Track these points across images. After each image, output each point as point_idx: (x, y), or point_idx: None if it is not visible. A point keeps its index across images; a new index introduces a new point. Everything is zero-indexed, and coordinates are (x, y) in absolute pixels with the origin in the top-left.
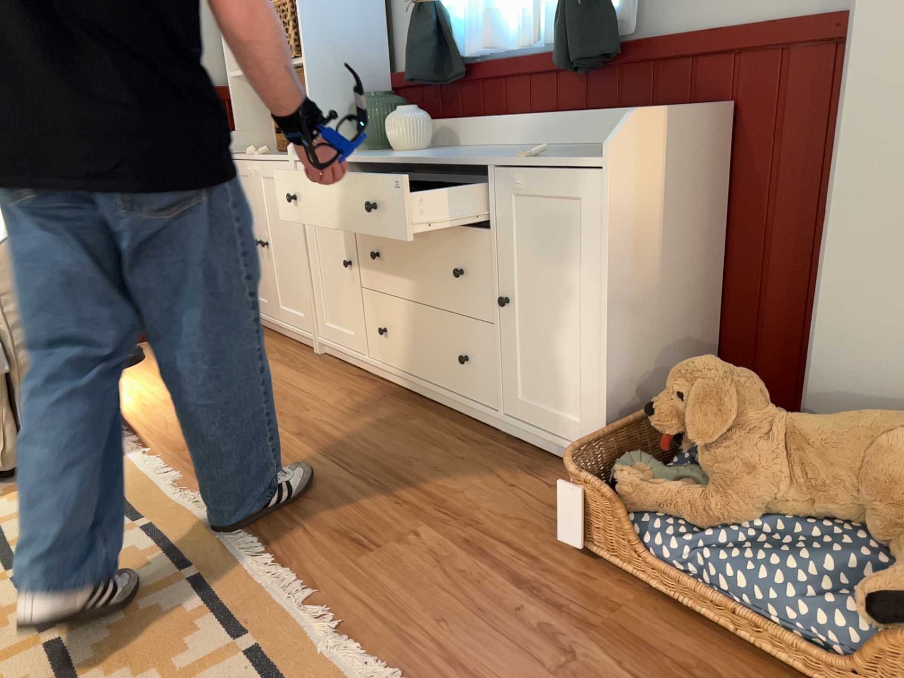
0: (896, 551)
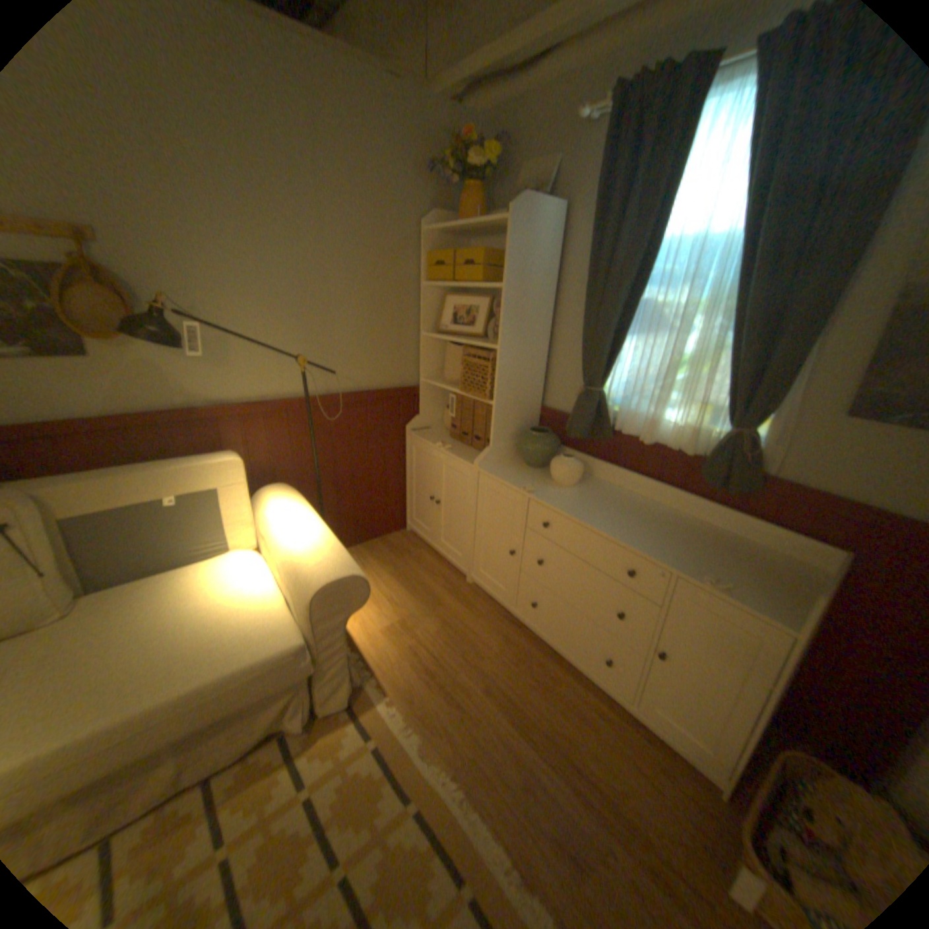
0: None
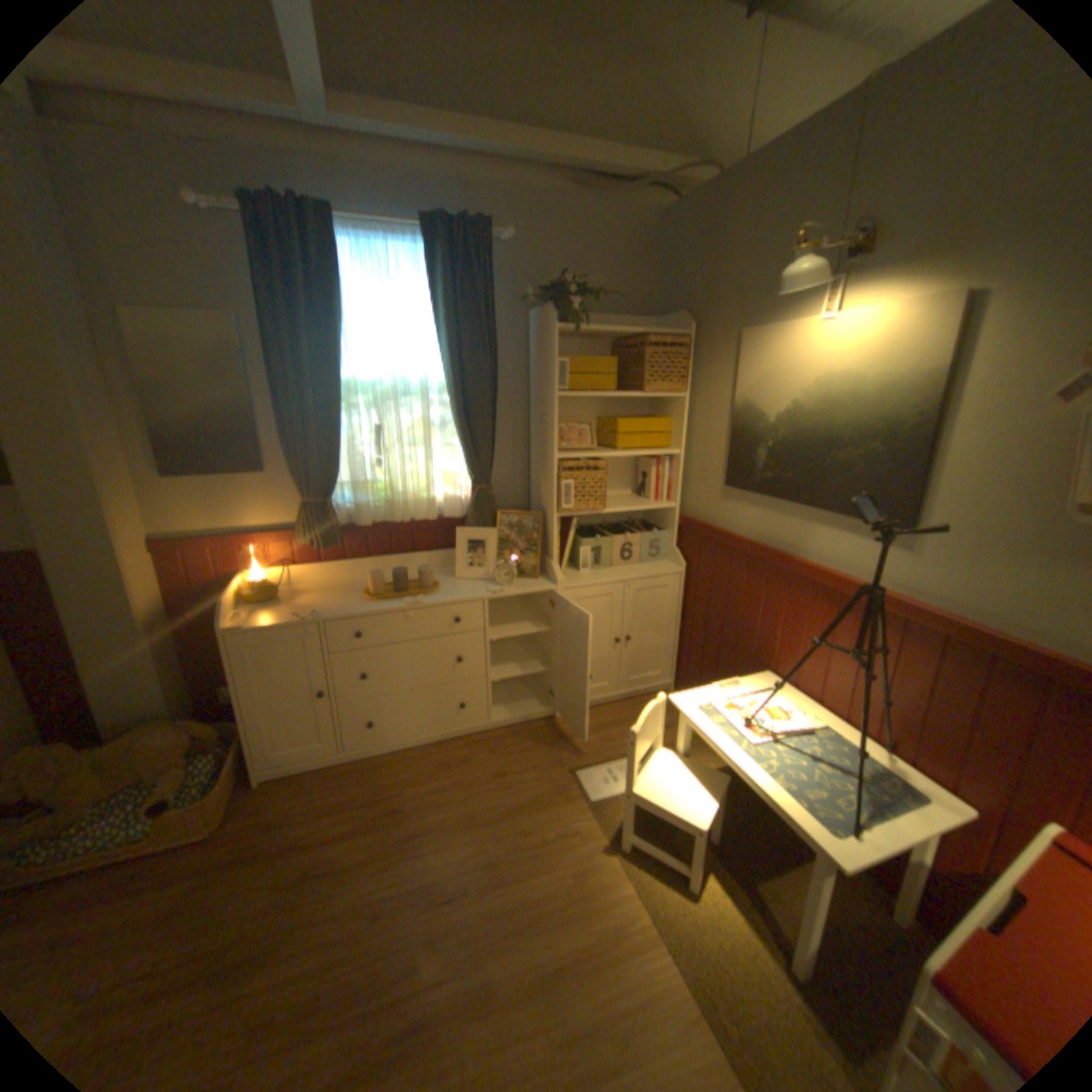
0: (159, 783)
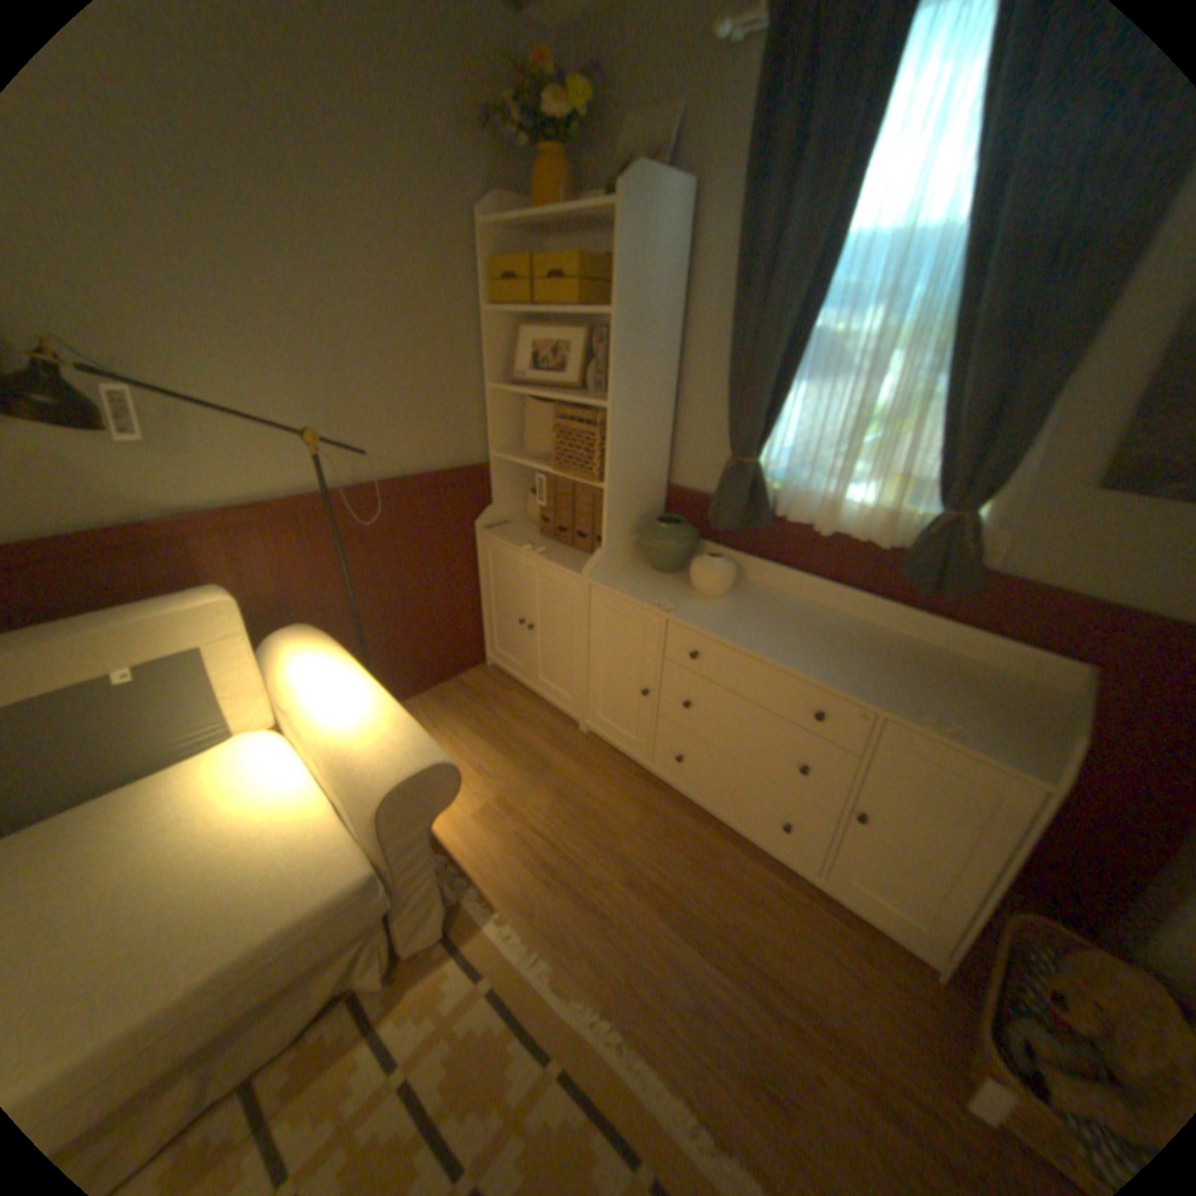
0: None
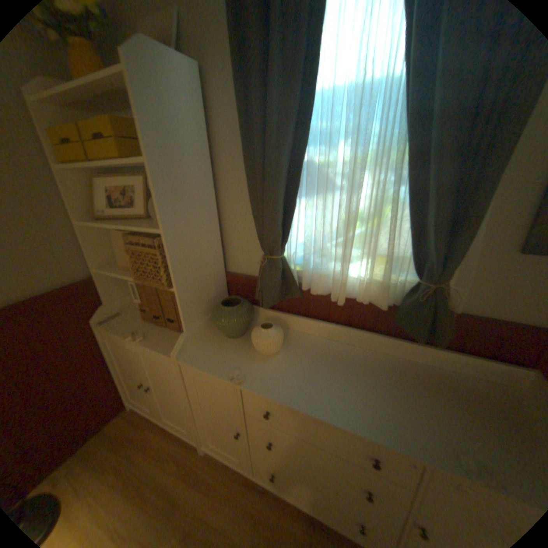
0: None
